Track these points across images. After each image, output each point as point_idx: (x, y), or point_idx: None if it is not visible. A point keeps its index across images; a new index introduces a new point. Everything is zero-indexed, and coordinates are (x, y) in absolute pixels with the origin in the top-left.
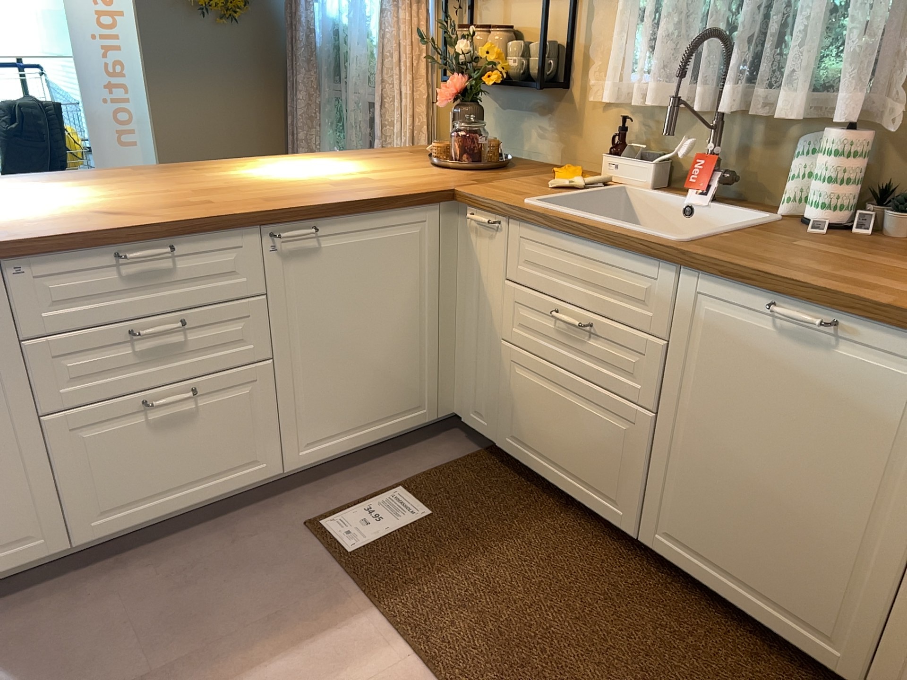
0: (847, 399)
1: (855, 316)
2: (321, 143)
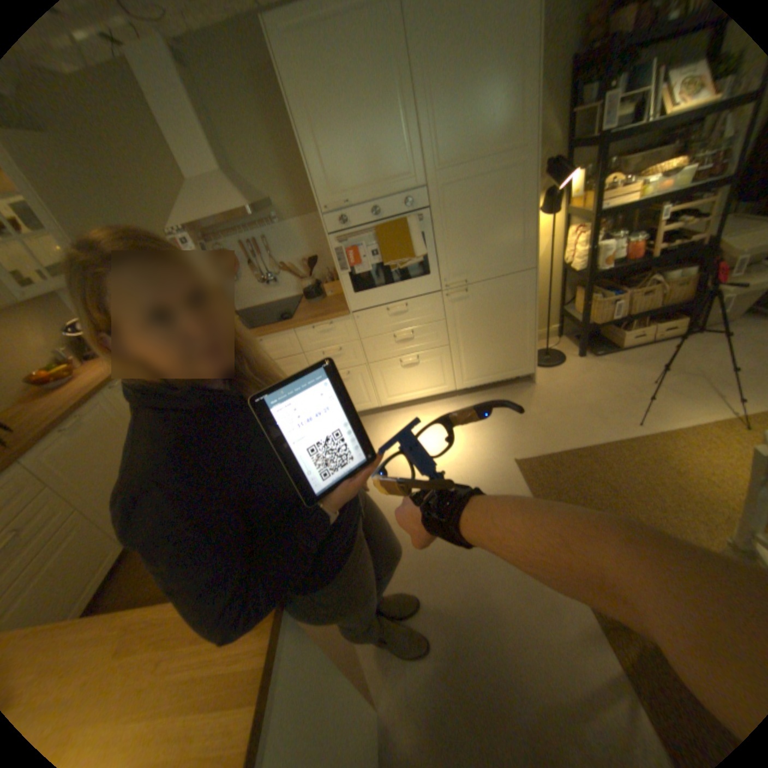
0: (98, 429)
1: (77, 409)
2: None
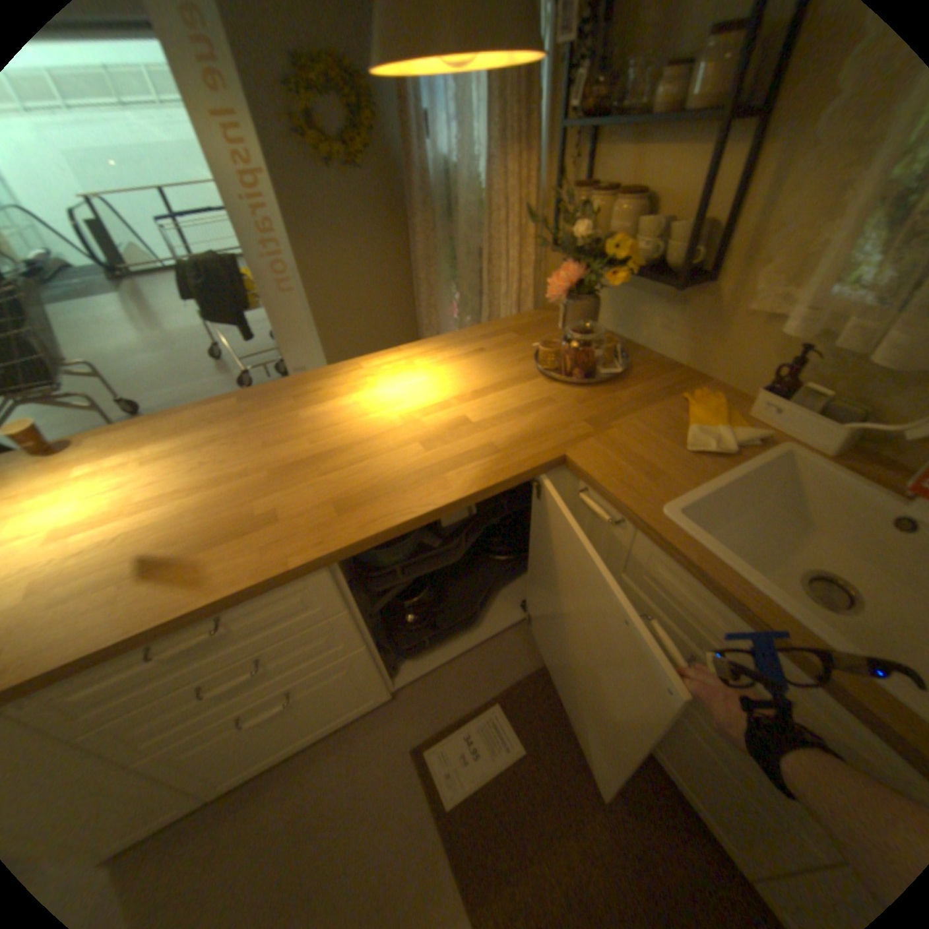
0: None
1: None
2: (438, 280)
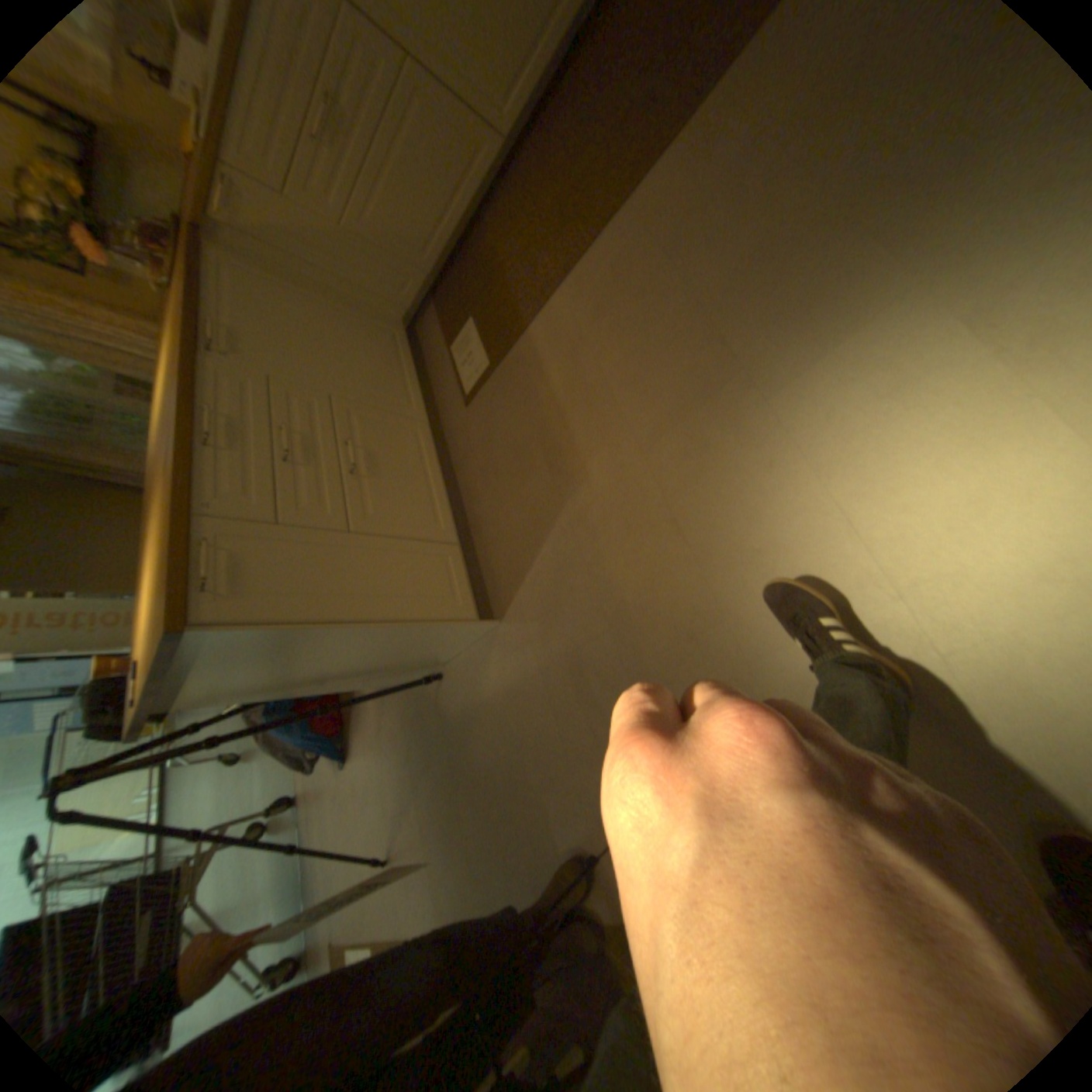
0: None
1: None
2: None
